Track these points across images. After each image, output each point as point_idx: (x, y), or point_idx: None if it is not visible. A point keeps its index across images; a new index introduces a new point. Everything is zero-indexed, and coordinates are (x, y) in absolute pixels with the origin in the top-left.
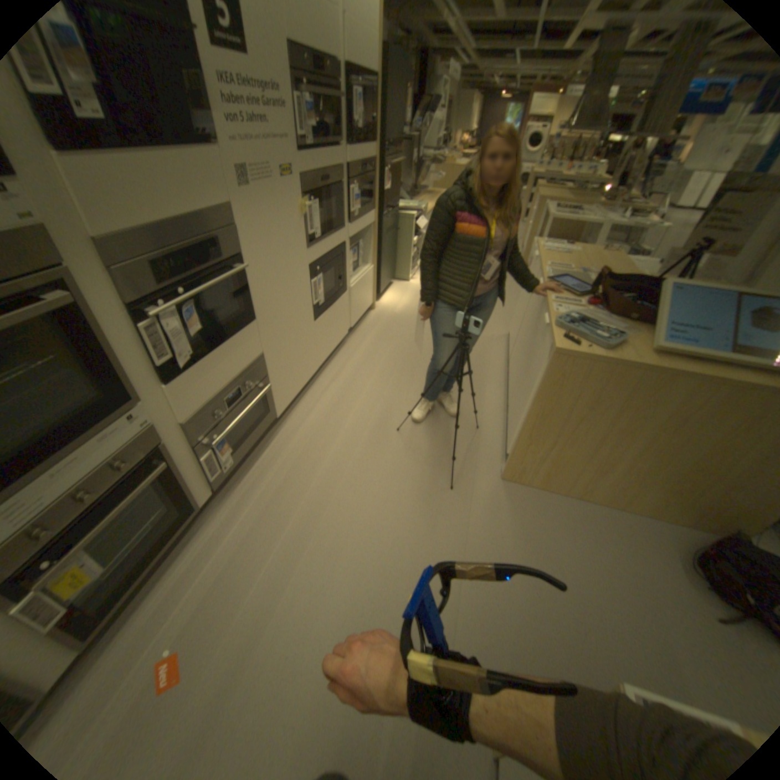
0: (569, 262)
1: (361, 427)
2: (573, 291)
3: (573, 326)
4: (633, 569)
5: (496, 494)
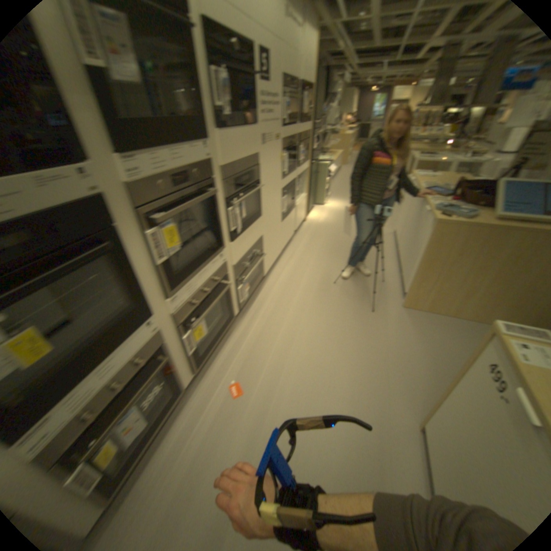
0: (436, 181)
1: (313, 282)
2: (442, 195)
3: (445, 211)
4: None
5: (401, 315)
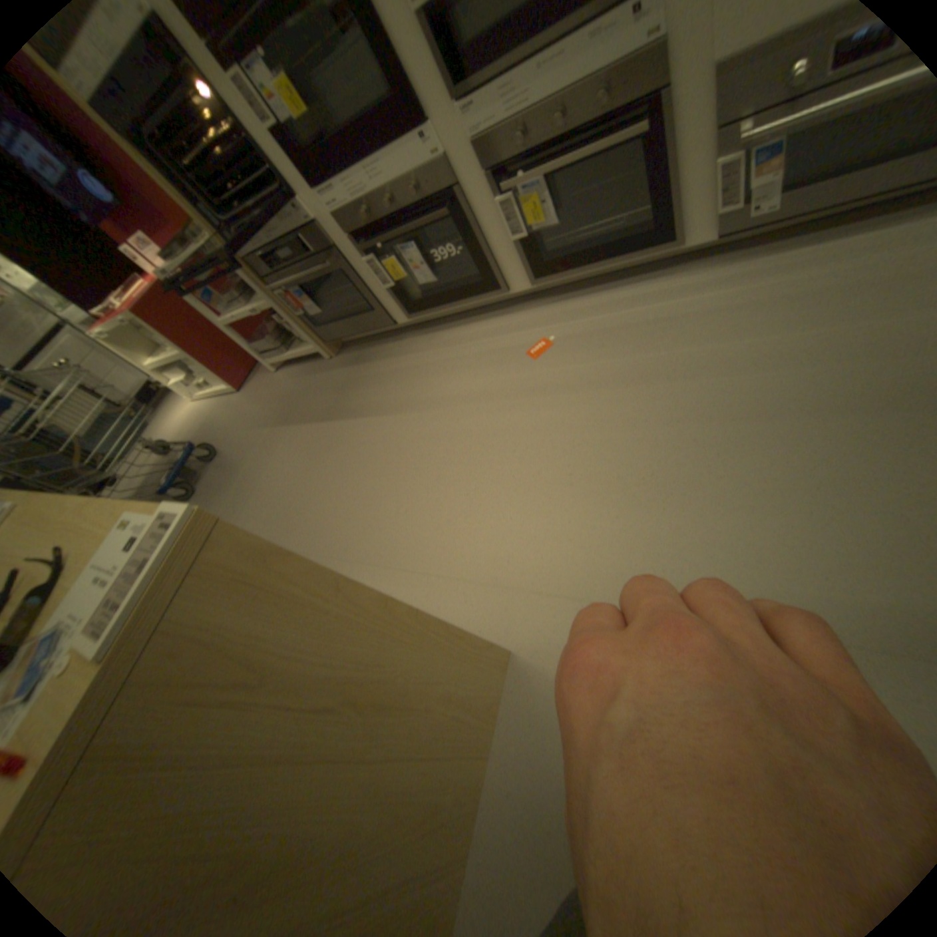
0: None
1: None
2: None
3: None
4: None
5: None
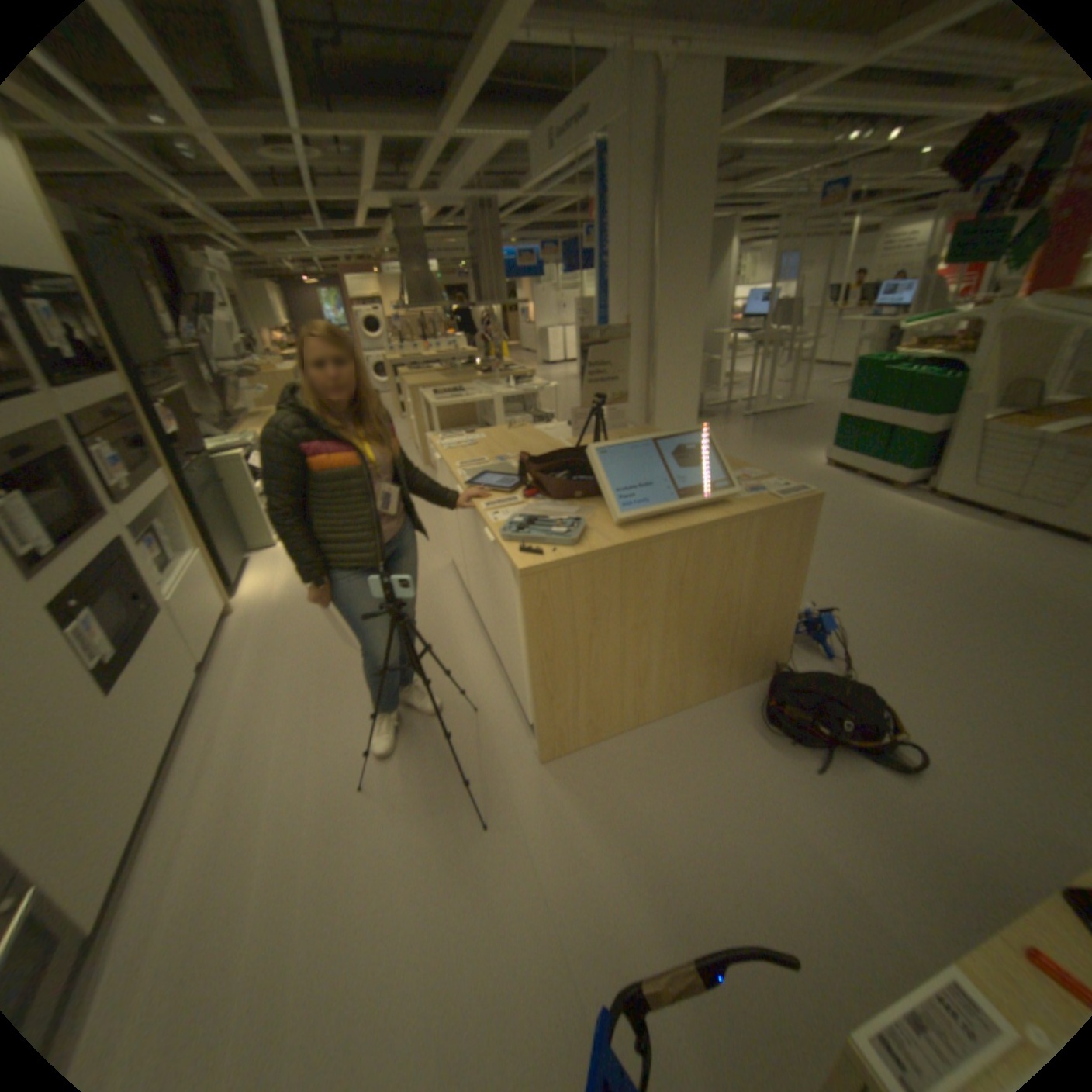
0: (481, 454)
1: (293, 825)
2: (503, 488)
3: (524, 533)
4: (726, 776)
5: (545, 791)
